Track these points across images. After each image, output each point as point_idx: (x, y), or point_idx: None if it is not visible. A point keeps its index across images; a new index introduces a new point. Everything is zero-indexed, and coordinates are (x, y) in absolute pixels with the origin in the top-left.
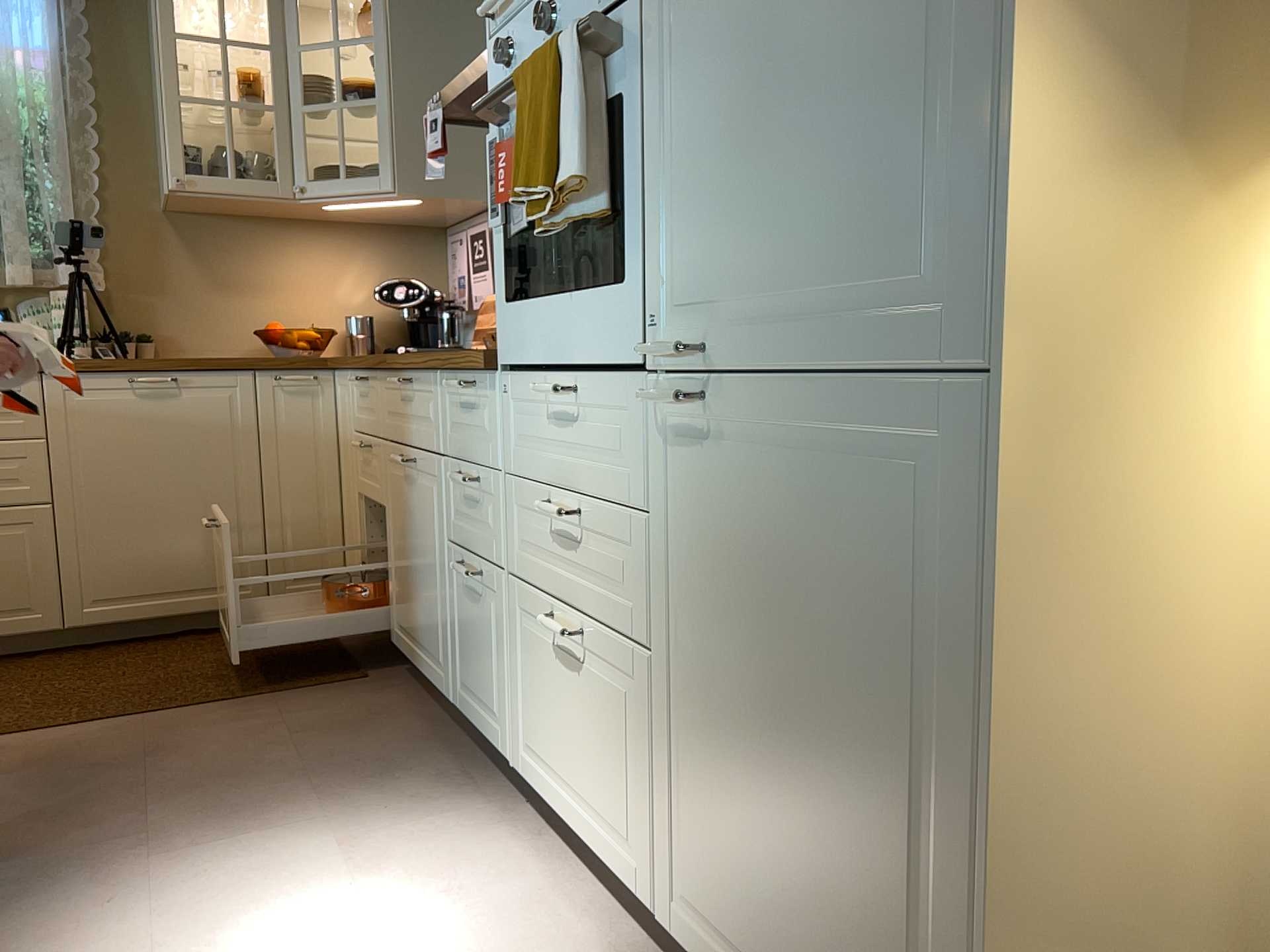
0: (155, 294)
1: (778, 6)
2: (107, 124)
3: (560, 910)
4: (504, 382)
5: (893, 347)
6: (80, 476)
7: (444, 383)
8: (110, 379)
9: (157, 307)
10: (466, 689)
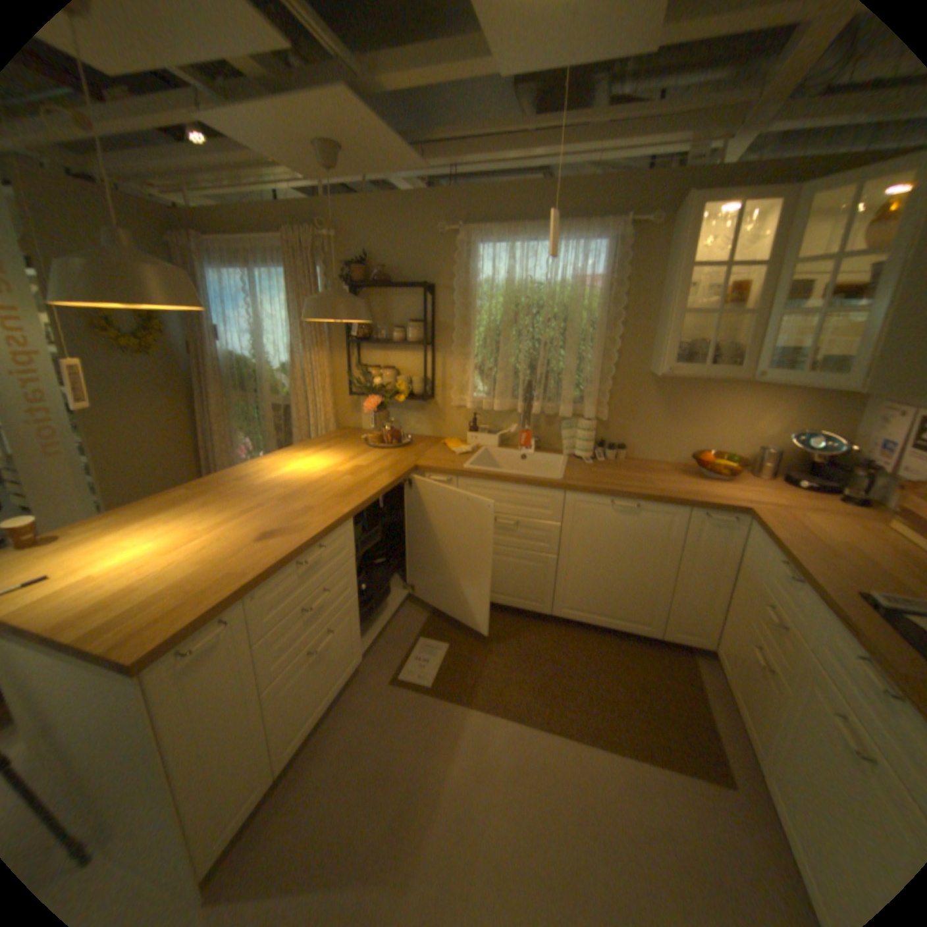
0: (634, 421)
1: None
2: (629, 317)
3: None
4: None
5: None
6: (574, 546)
7: None
8: (601, 499)
9: (633, 428)
10: None
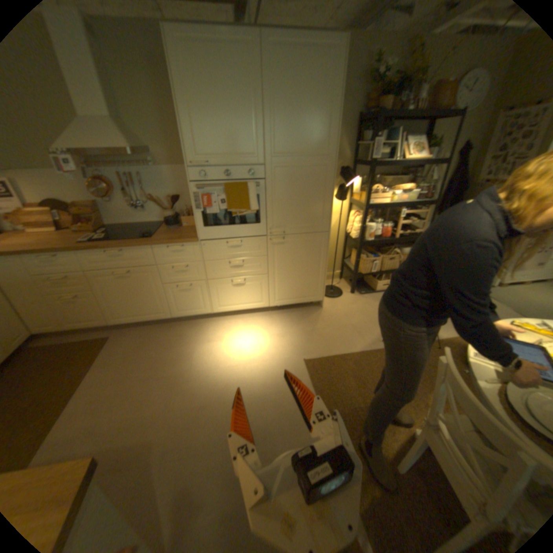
0: None
1: (297, 191)
2: None
3: (245, 319)
4: (201, 243)
5: (314, 230)
6: None
7: (152, 247)
8: None
9: None
10: (181, 310)
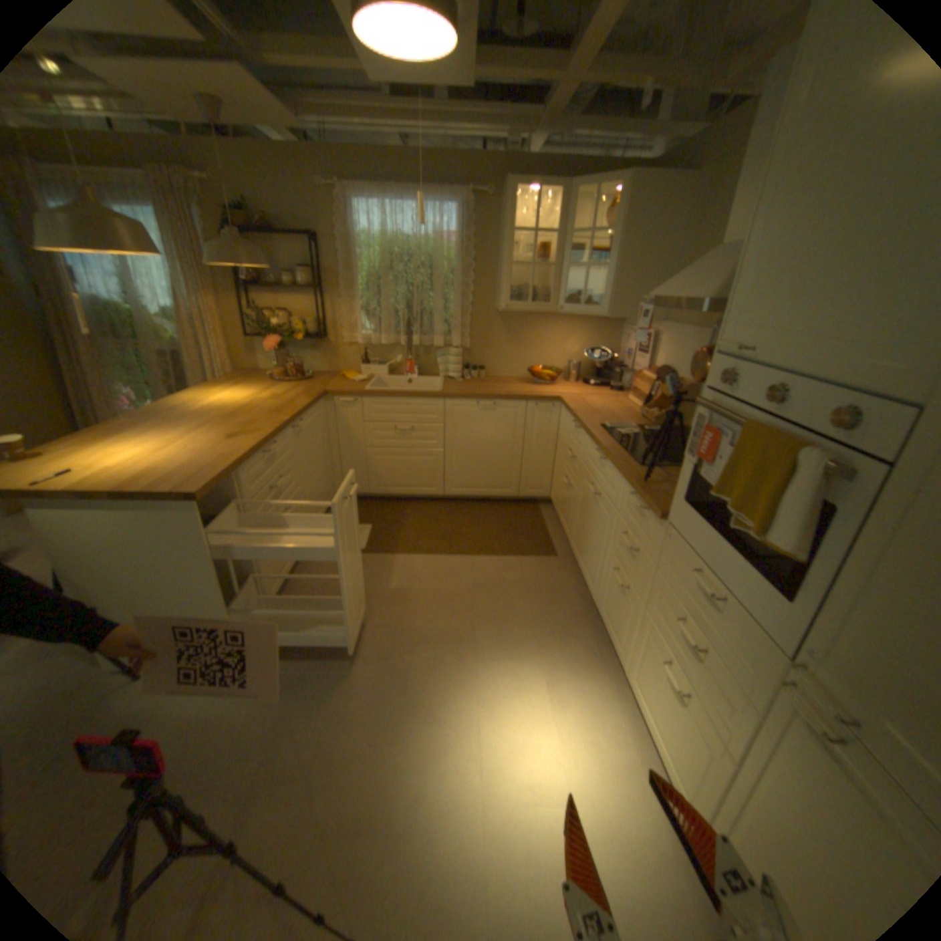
0: (487, 348)
1: None
2: (476, 267)
3: (639, 772)
4: (666, 530)
5: None
6: (453, 440)
7: (625, 481)
8: (468, 402)
9: (487, 354)
10: (605, 613)
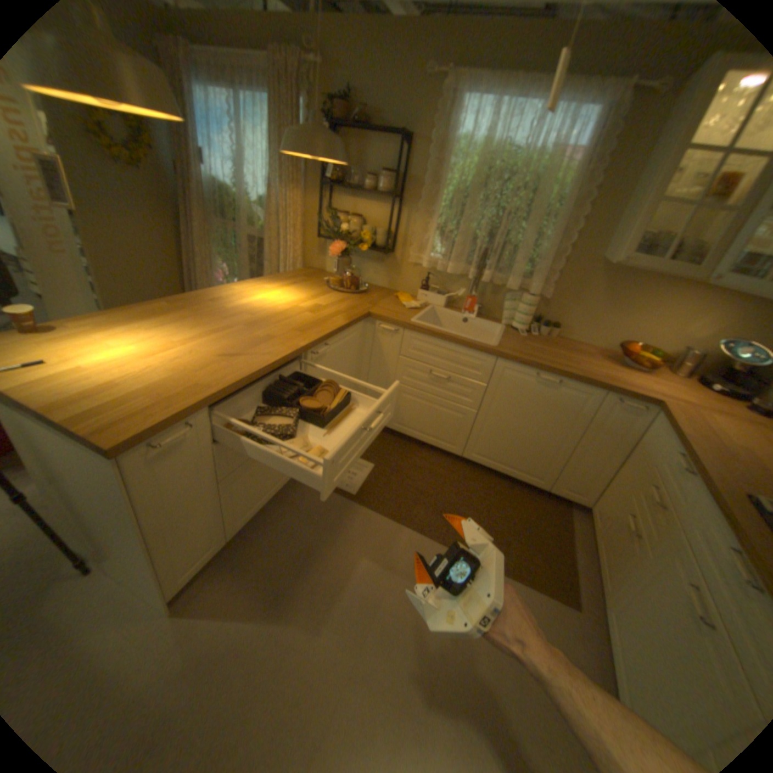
0: (575, 303)
1: None
2: (599, 198)
3: None
4: None
5: None
6: (494, 406)
7: None
8: (529, 370)
9: (572, 310)
10: None
